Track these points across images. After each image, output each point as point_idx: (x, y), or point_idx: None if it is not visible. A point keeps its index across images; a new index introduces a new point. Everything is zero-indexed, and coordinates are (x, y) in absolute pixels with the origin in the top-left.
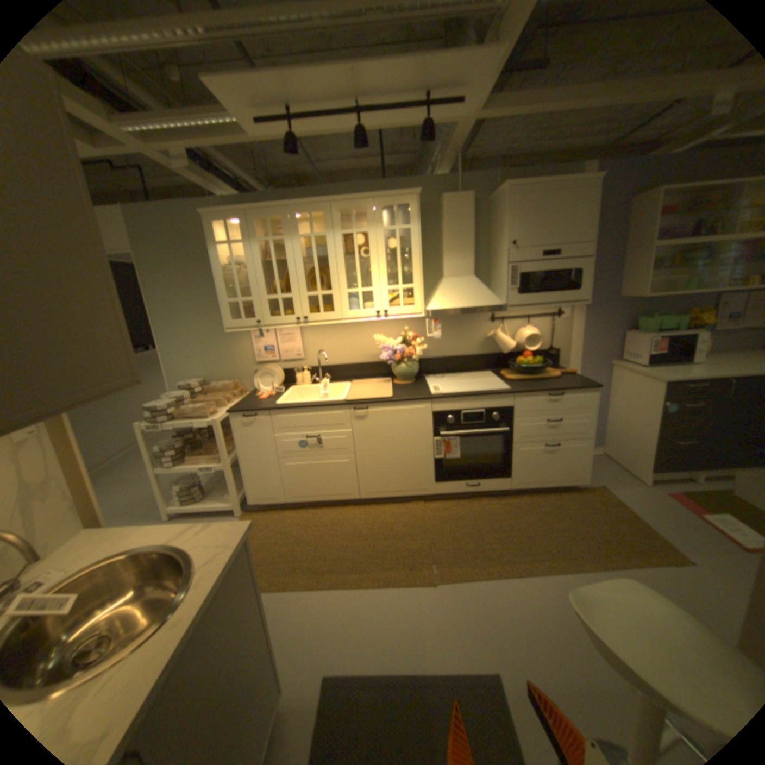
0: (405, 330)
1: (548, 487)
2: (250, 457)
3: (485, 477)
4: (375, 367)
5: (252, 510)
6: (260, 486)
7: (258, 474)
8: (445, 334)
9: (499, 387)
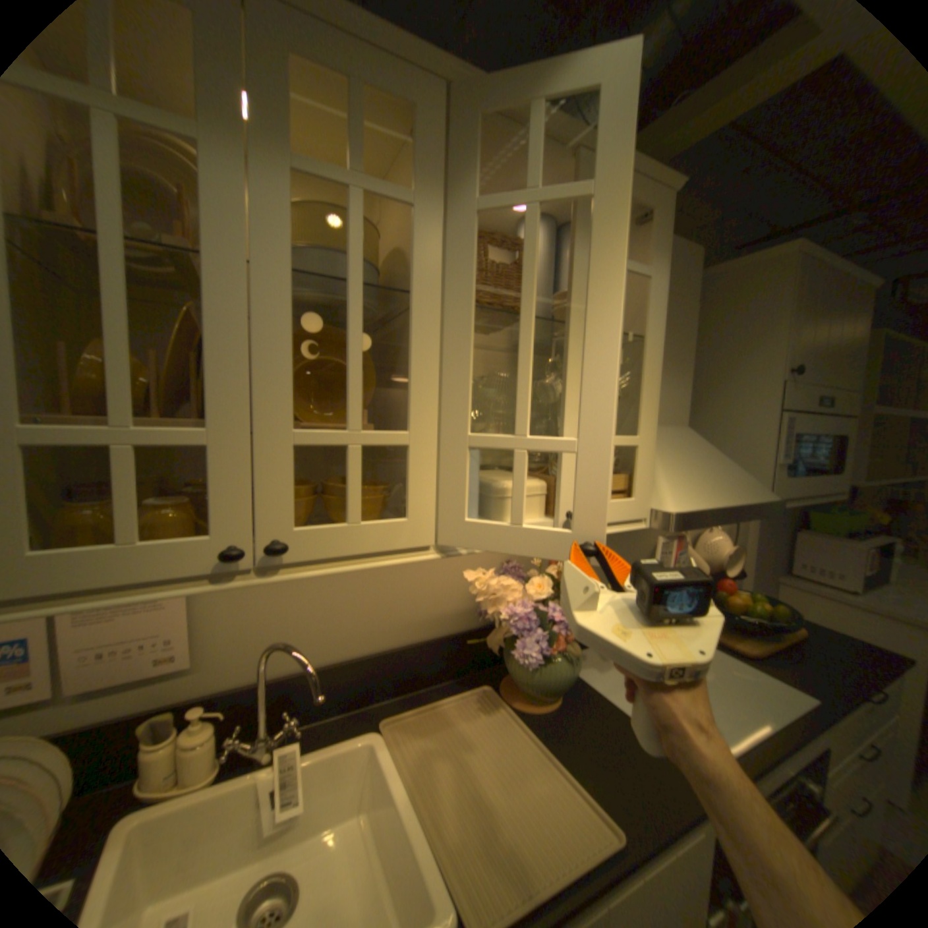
0: None
1: None
2: None
3: None
4: (437, 653)
5: None
6: None
7: None
8: None
9: (786, 698)
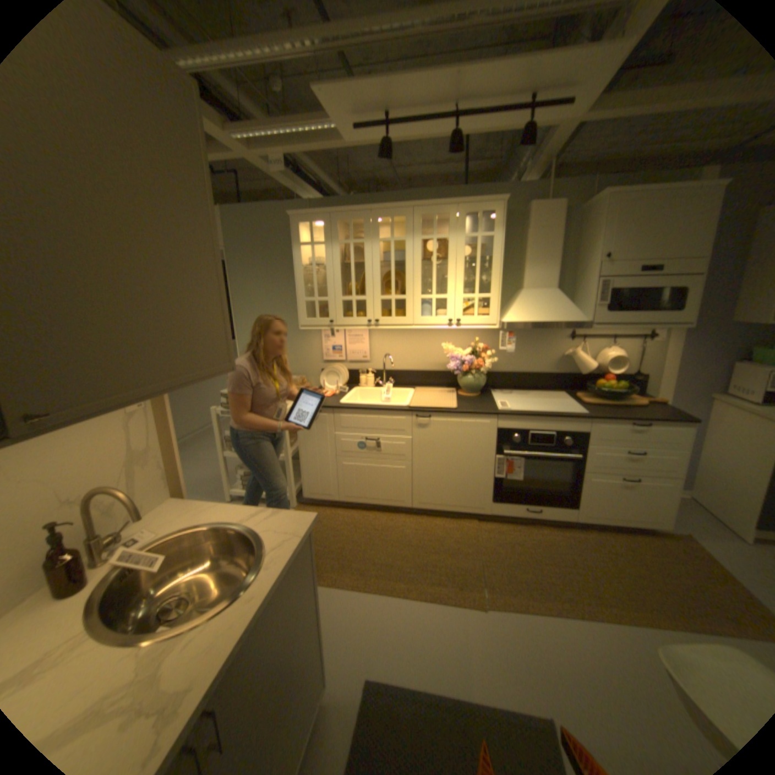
0: (476, 340)
1: (621, 527)
2: (310, 452)
3: (549, 504)
4: (440, 376)
5: (306, 503)
6: (317, 480)
7: (316, 469)
8: (518, 348)
9: (575, 410)
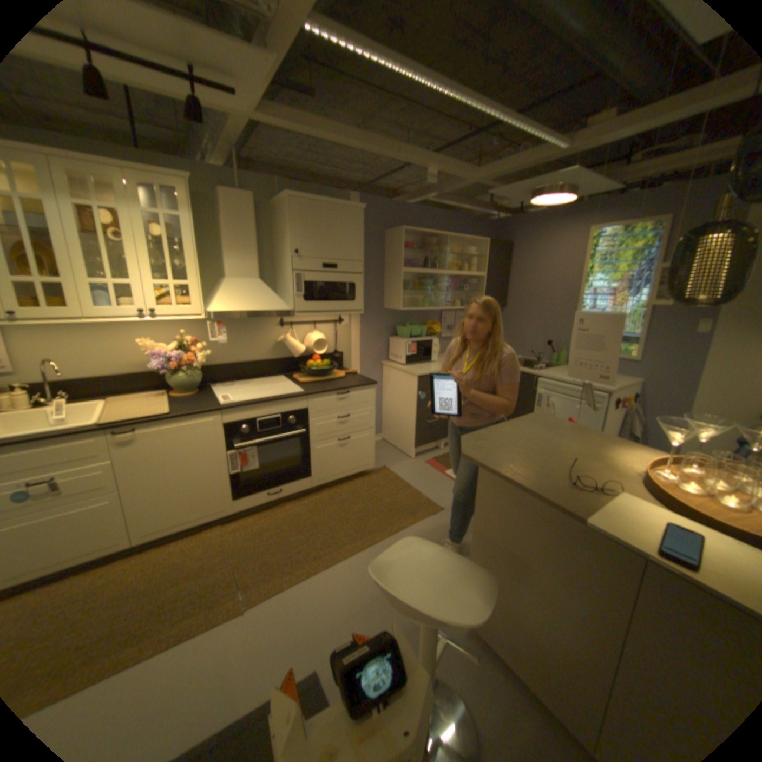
0: (181, 333)
1: (342, 477)
2: None
3: (285, 481)
4: (141, 379)
5: None
6: None
7: None
8: (232, 338)
9: (293, 391)
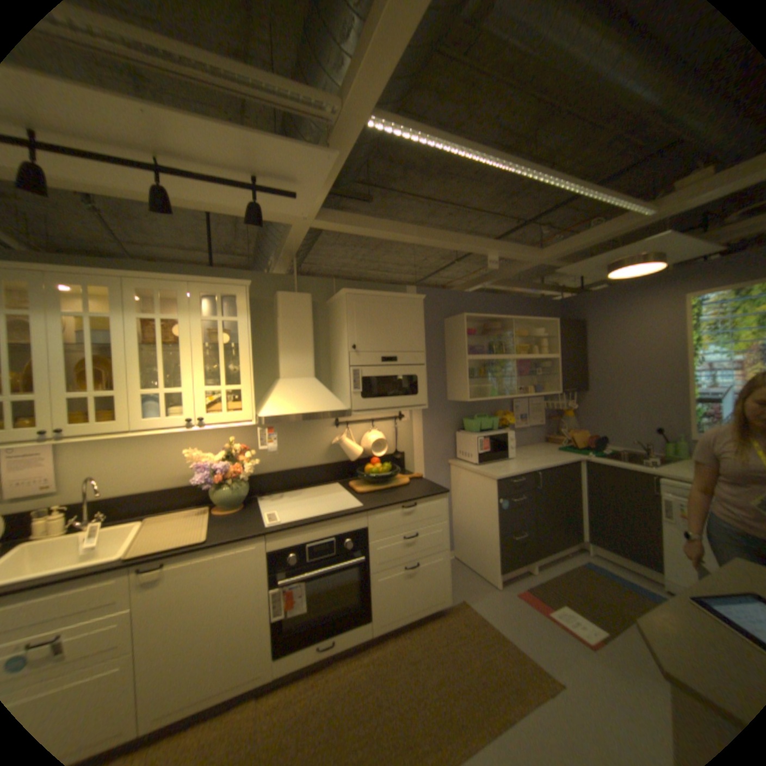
0: (231, 439)
1: (412, 622)
2: None
3: (339, 631)
4: (184, 493)
5: None
6: None
7: None
8: (283, 443)
9: (349, 505)
